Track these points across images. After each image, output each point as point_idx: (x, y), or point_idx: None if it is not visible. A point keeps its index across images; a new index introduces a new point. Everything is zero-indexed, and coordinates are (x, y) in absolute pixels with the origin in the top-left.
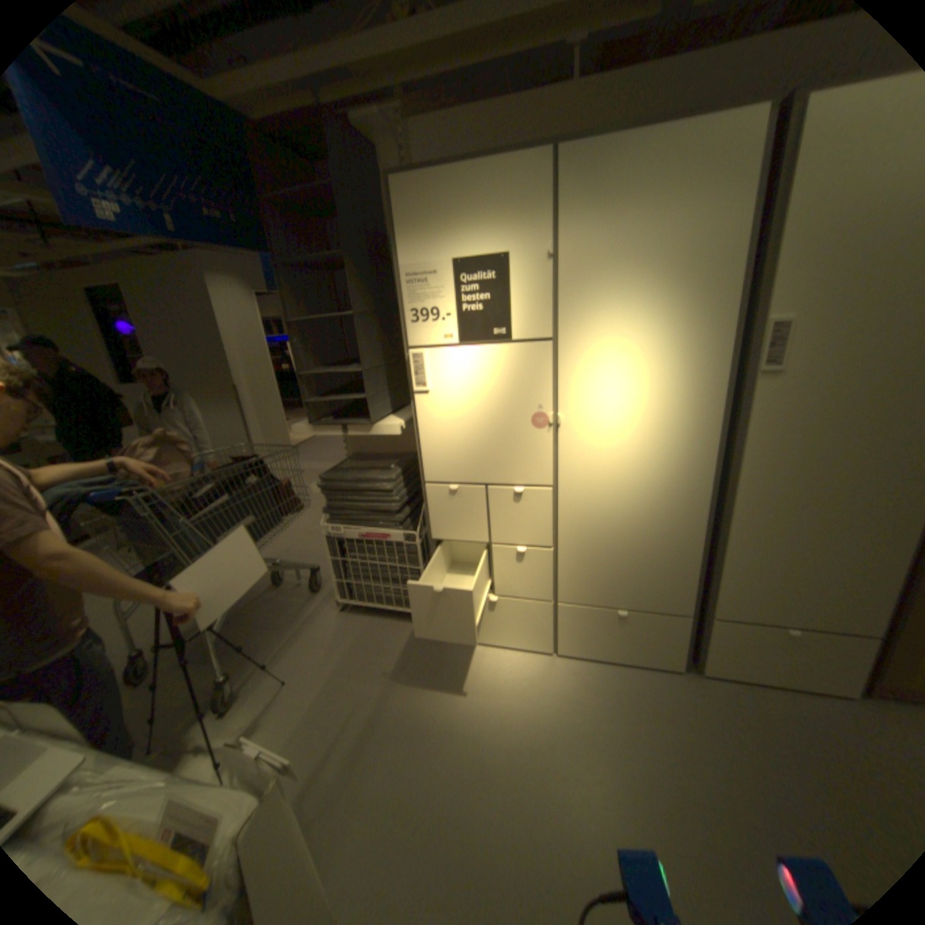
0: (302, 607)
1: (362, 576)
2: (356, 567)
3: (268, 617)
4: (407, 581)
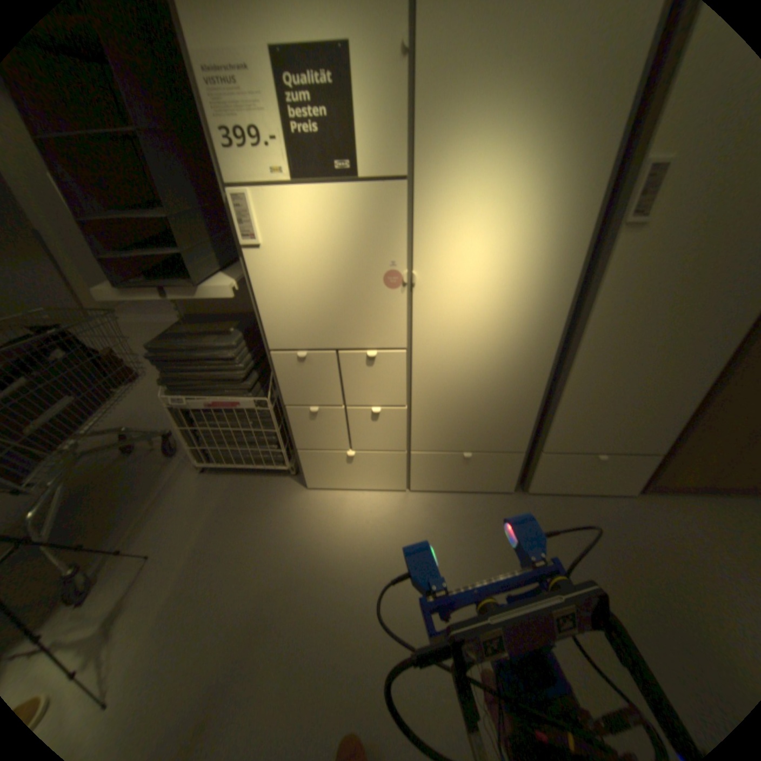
0: (158, 473)
1: (217, 442)
2: (208, 435)
3: (122, 488)
4: (265, 443)
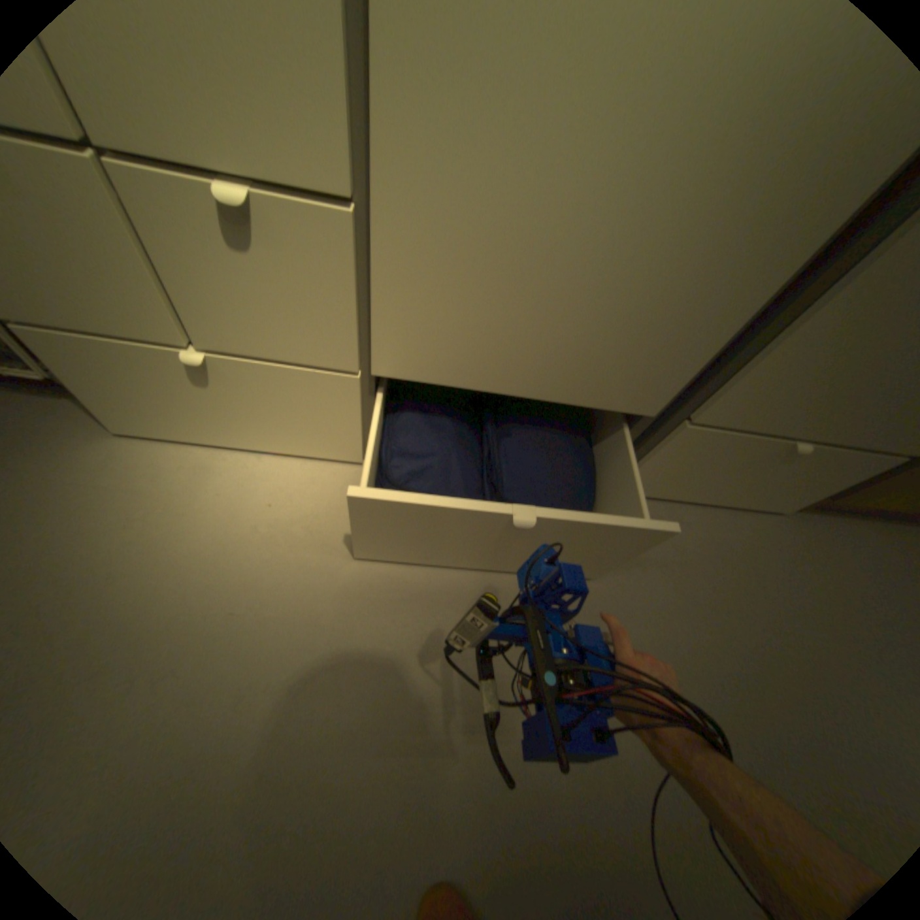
0: None
1: None
2: None
3: None
4: None
